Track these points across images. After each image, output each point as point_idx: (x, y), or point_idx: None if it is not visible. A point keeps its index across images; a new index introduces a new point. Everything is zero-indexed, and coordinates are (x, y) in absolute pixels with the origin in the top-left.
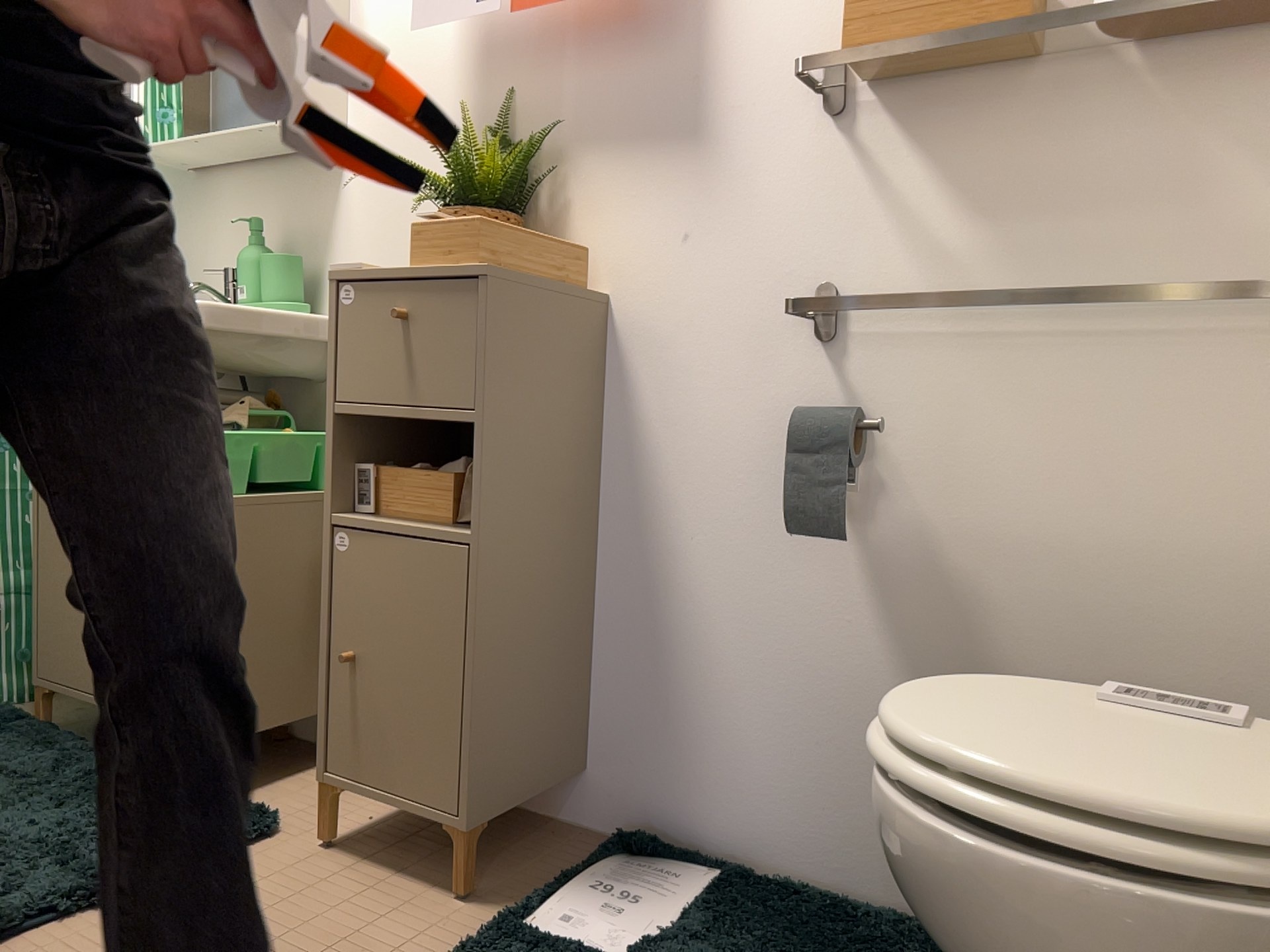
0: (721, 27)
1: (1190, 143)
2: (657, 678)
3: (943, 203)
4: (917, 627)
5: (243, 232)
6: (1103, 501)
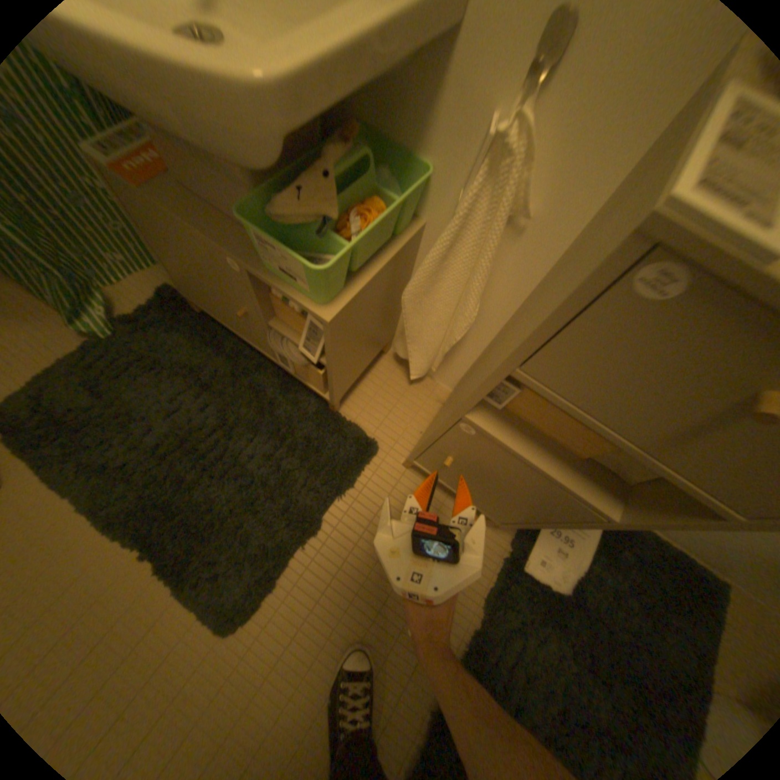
0: None
1: None
2: None
3: None
4: None
5: None
6: None
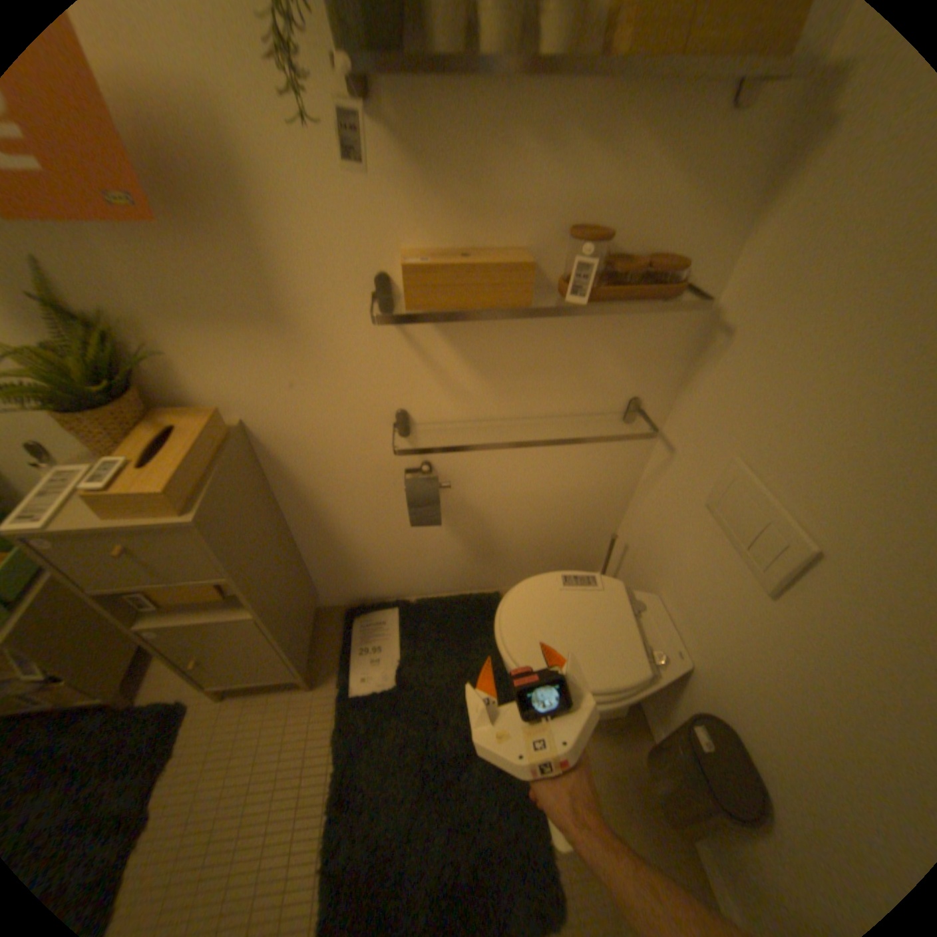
0: (268, 226)
1: (587, 343)
2: (344, 562)
3: (464, 367)
4: (462, 526)
5: None
6: (535, 479)
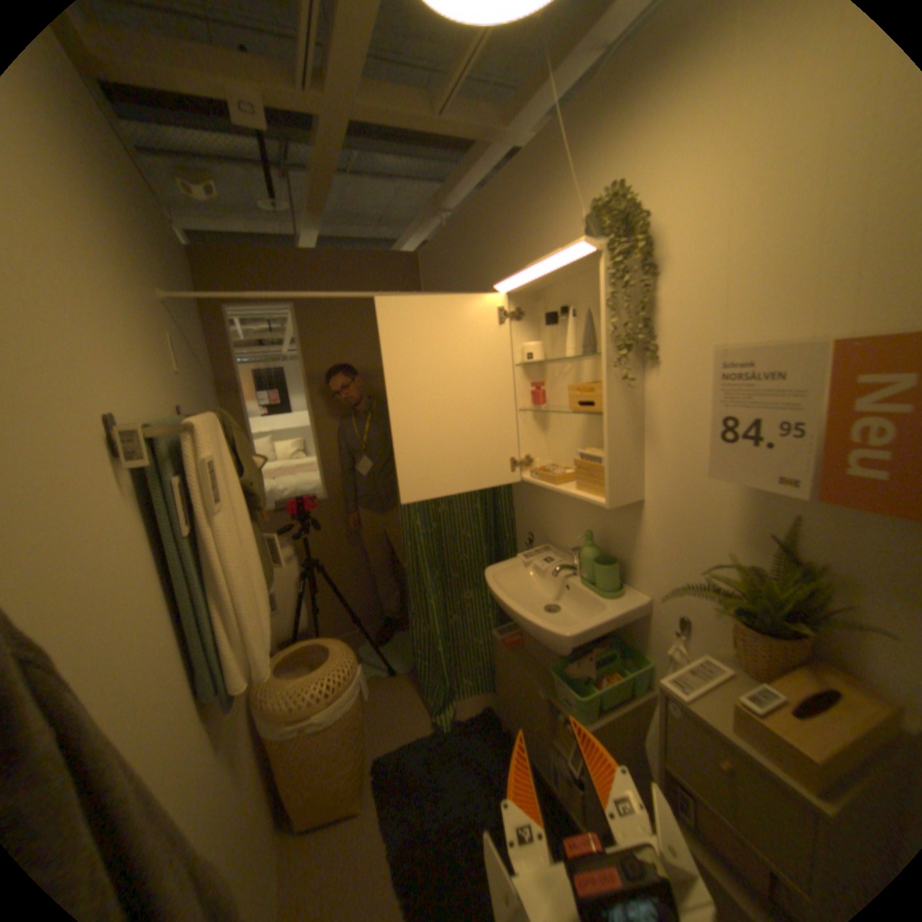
0: None
1: None
2: None
3: None
4: None
5: (579, 517)
6: None
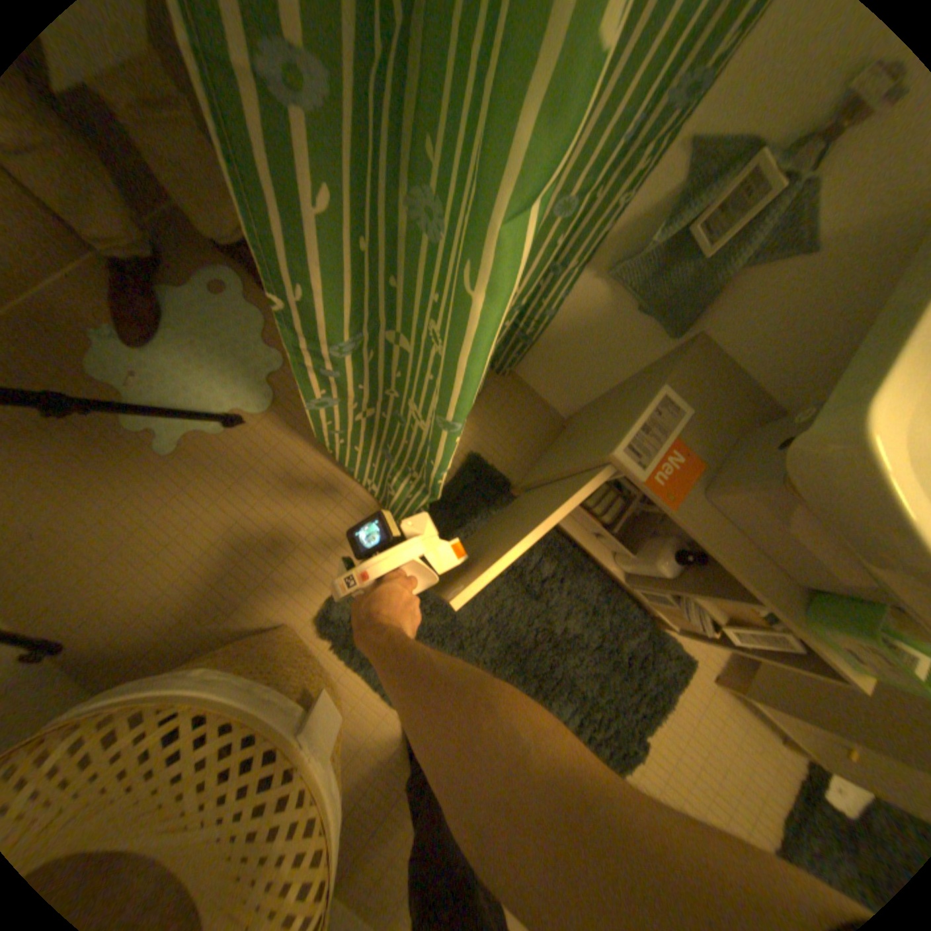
0: None
1: None
2: None
3: None
4: None
5: None
6: None
